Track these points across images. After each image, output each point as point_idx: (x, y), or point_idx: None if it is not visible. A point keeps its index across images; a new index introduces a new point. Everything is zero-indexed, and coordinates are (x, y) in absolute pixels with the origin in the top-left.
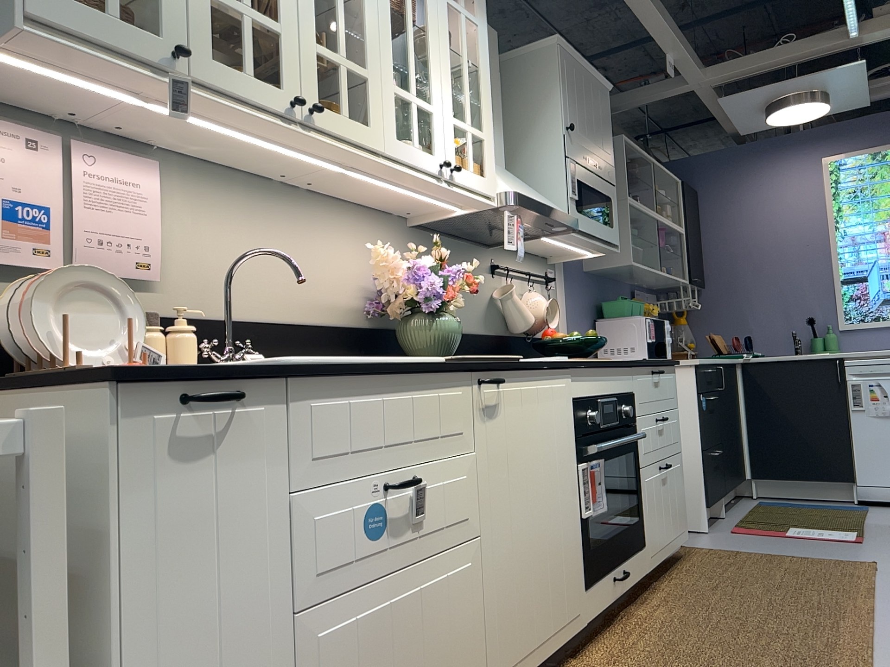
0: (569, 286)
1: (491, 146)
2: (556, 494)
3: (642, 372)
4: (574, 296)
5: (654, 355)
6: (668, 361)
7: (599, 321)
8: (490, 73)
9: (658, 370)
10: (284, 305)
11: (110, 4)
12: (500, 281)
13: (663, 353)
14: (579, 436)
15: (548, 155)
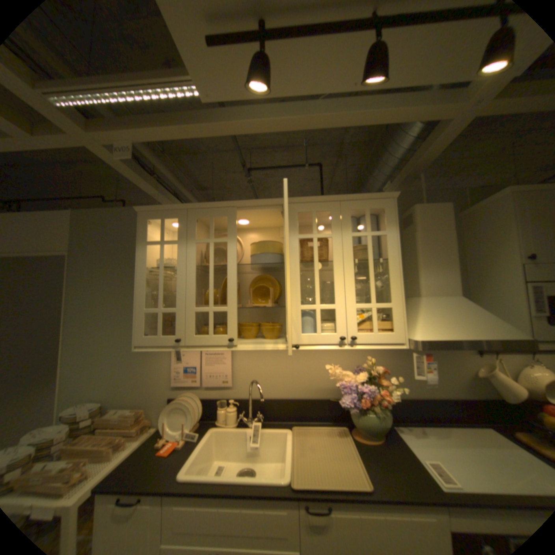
0: None
1: (400, 310)
2: None
3: None
4: None
5: None
6: None
7: None
8: (441, 235)
9: None
10: (291, 391)
11: (159, 333)
12: (489, 360)
13: None
14: None
15: (510, 280)
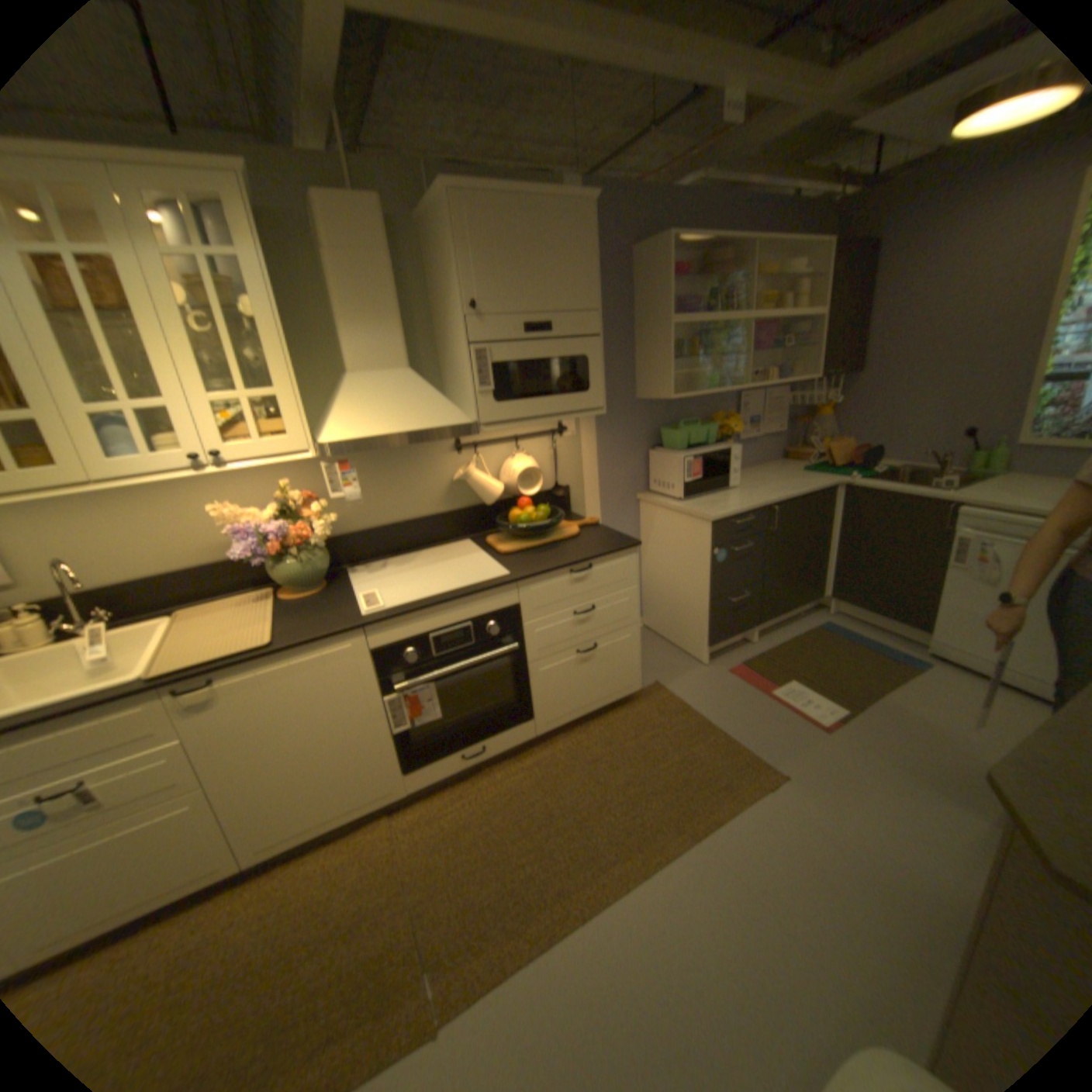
0: (601, 425)
1: (291, 399)
2: (337, 731)
3: (541, 580)
4: (612, 432)
5: (698, 492)
6: (606, 553)
7: (657, 448)
8: (363, 260)
9: (584, 566)
10: (162, 561)
11: None
12: (469, 457)
13: (718, 485)
14: (387, 676)
15: (459, 341)
